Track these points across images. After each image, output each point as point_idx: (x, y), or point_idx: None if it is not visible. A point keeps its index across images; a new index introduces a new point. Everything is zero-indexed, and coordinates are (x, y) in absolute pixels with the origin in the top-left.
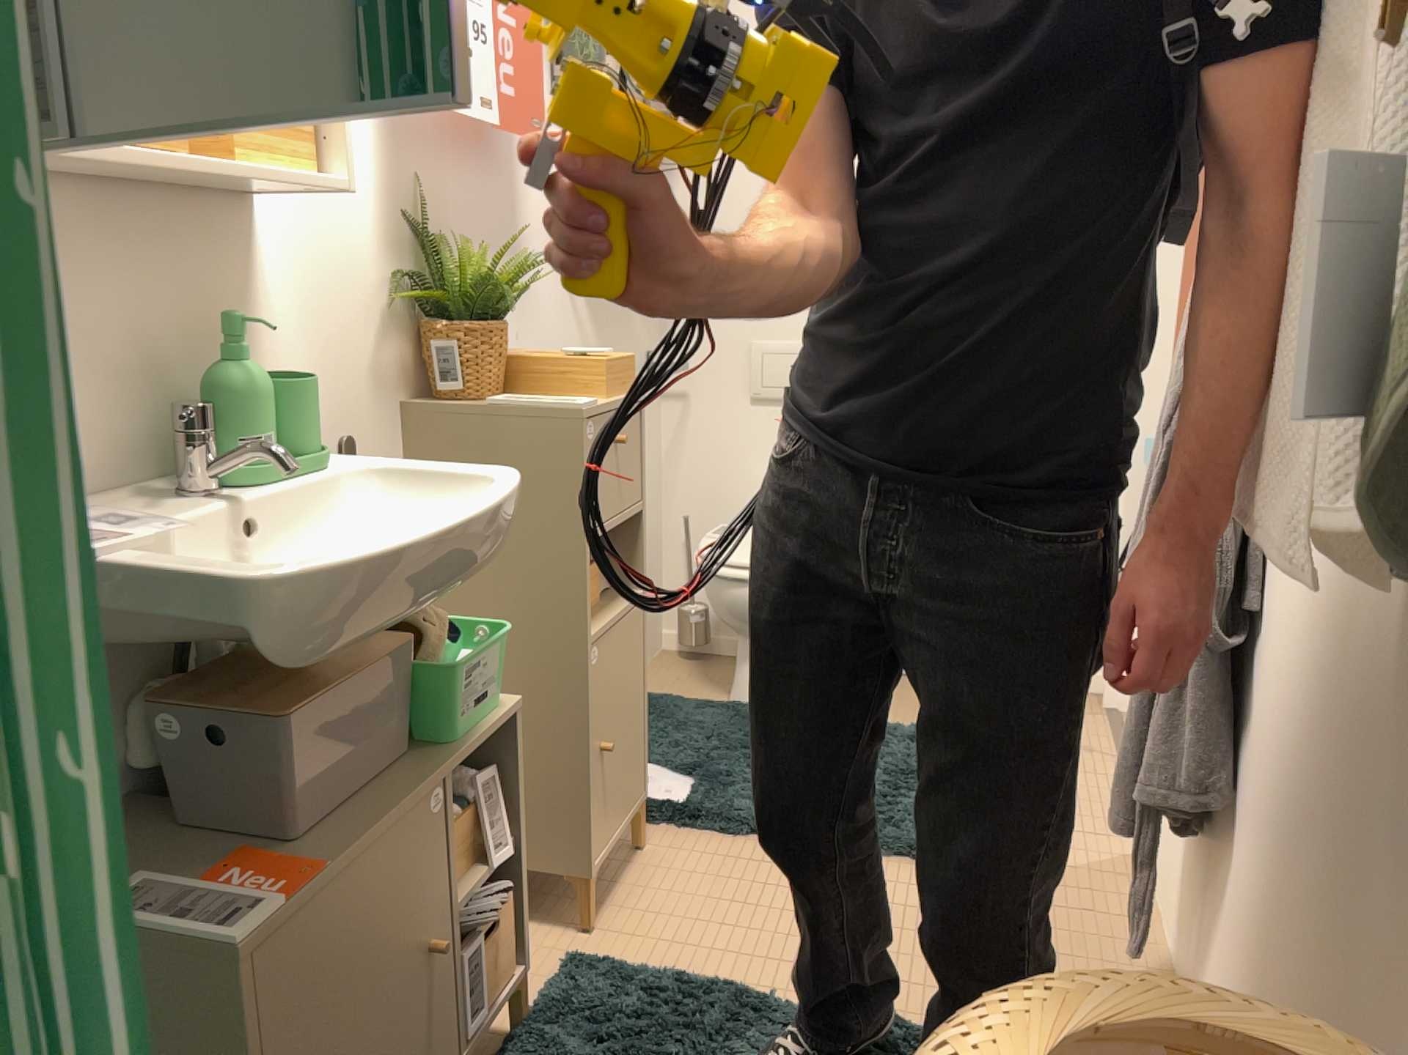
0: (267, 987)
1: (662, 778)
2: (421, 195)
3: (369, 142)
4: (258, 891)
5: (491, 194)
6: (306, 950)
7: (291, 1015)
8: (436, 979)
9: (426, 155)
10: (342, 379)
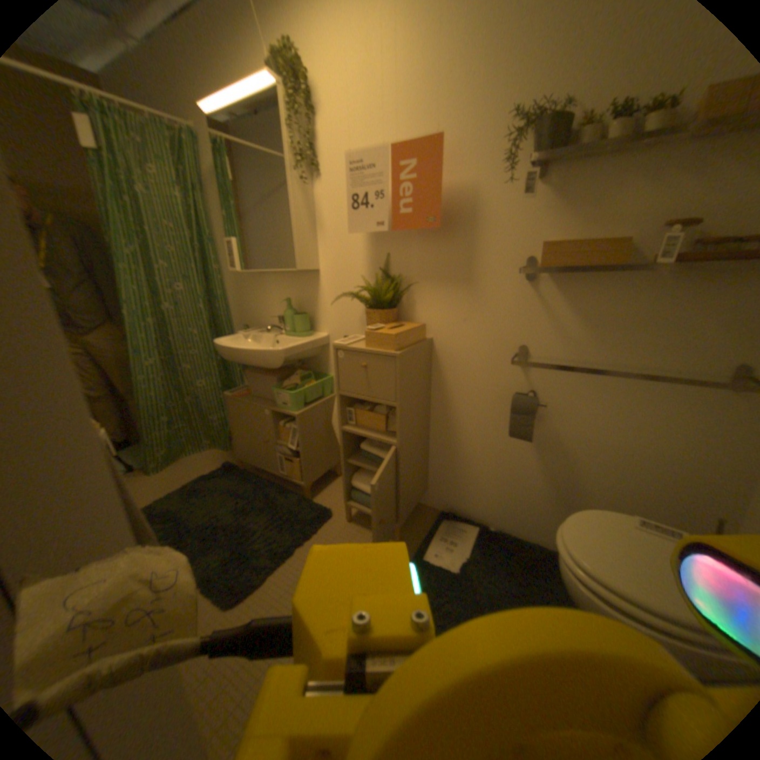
0: (228, 405)
1: (454, 557)
2: (387, 259)
3: (361, 244)
4: (236, 393)
5: (445, 250)
6: (235, 407)
7: (233, 413)
8: (267, 447)
9: (394, 242)
10: (345, 318)
